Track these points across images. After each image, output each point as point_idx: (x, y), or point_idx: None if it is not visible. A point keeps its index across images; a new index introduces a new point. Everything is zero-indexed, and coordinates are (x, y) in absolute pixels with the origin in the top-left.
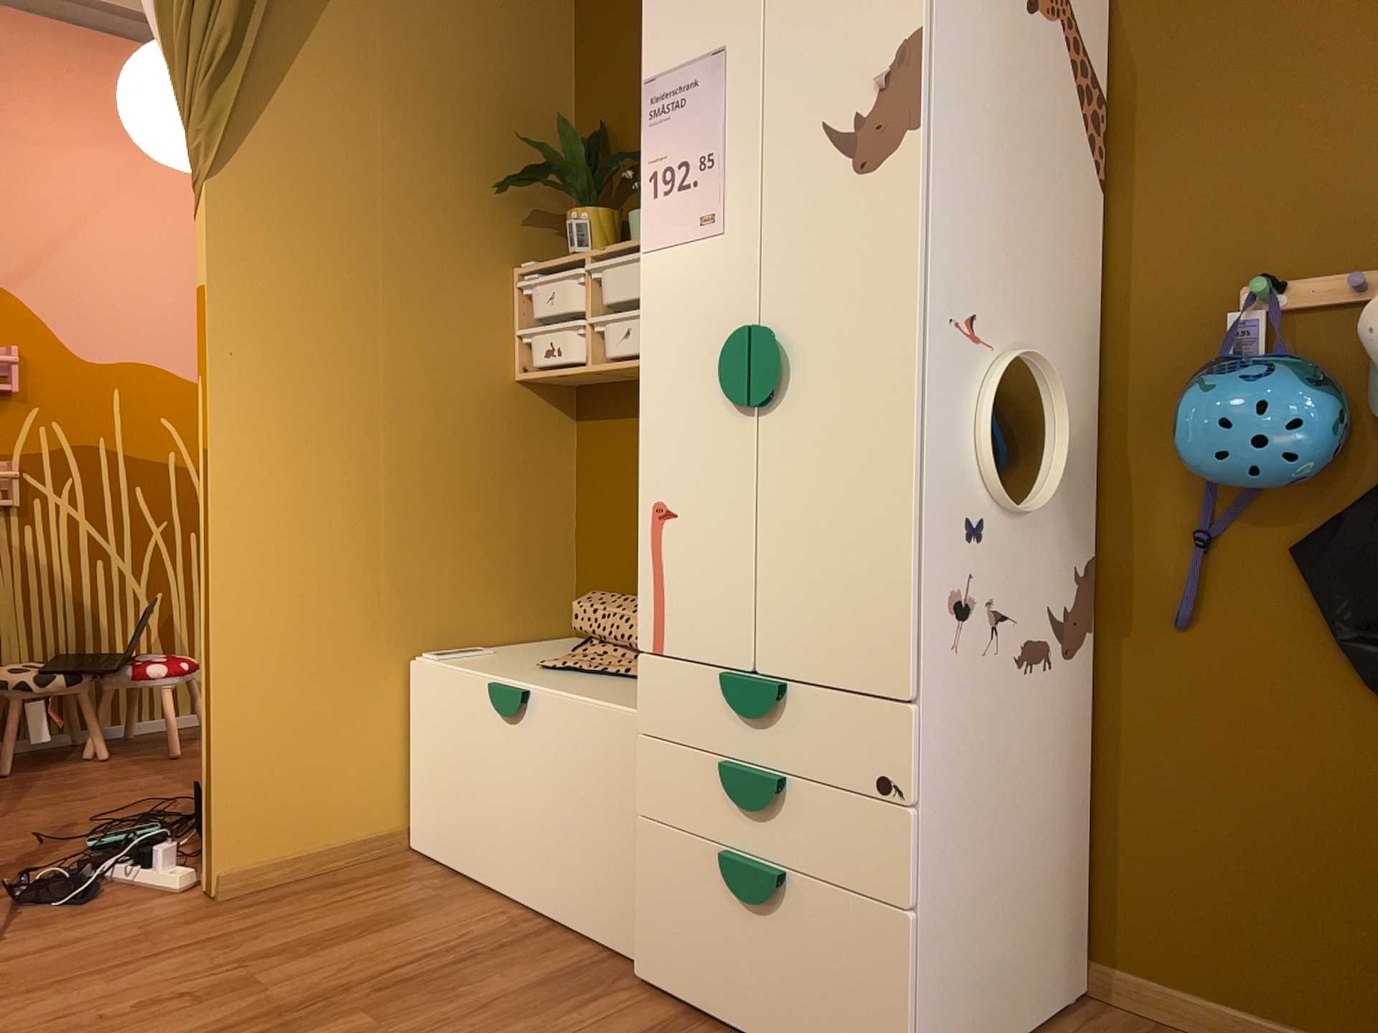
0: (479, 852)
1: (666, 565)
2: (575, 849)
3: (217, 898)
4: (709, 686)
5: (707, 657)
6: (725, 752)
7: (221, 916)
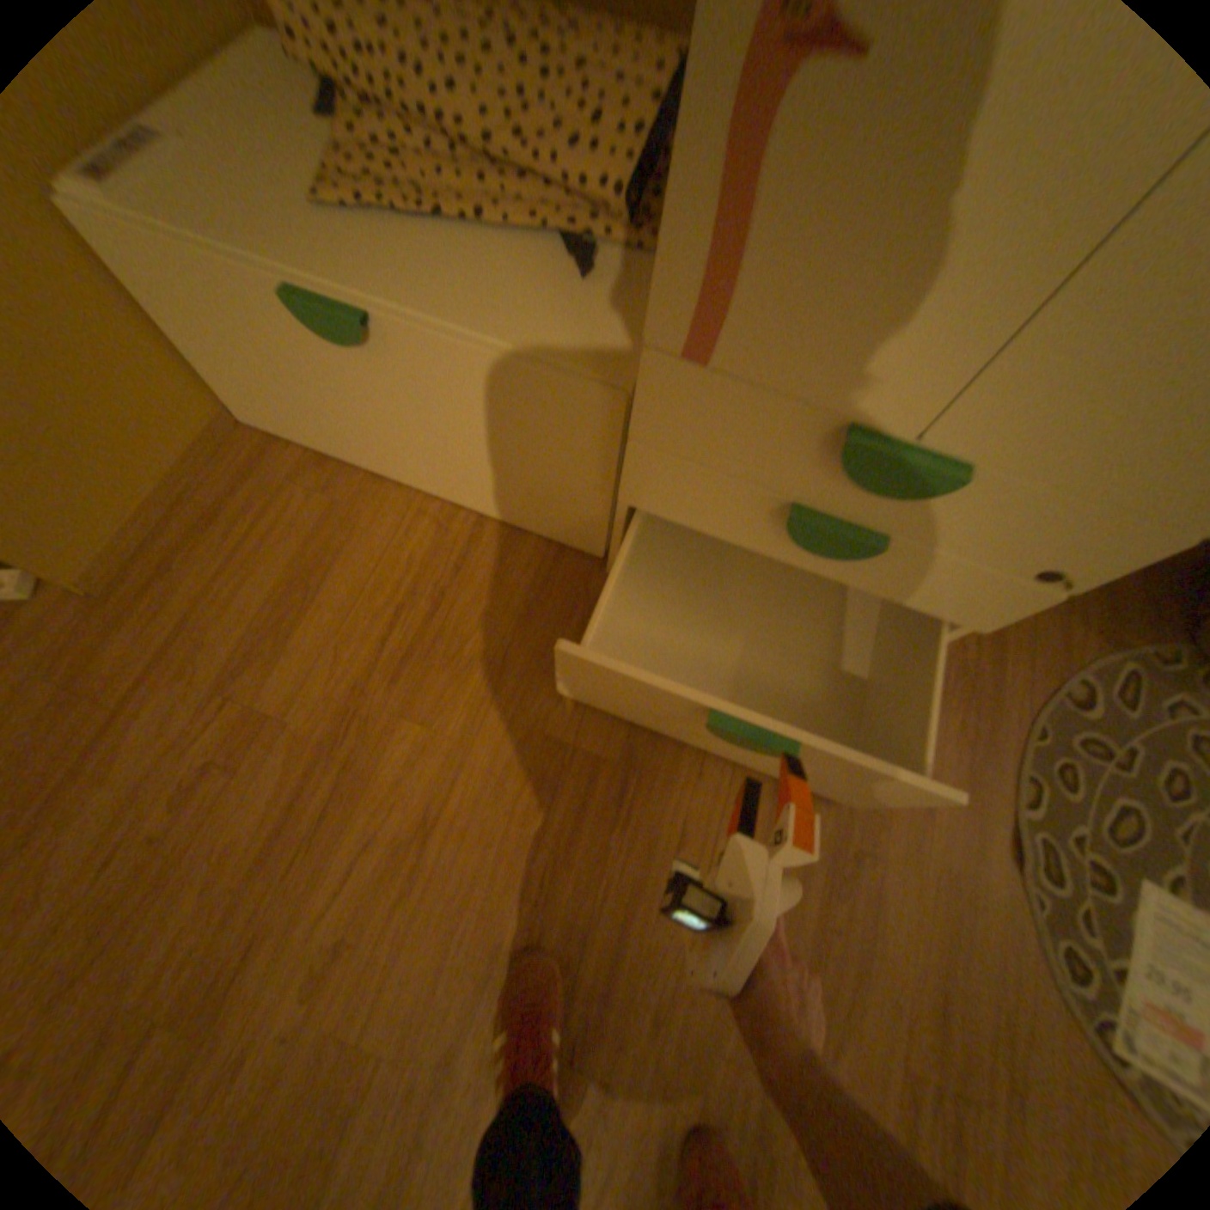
0: (351, 450)
1: (772, 203)
2: (501, 479)
3: (93, 596)
4: (797, 426)
5: (816, 395)
6: (795, 496)
7: (126, 621)
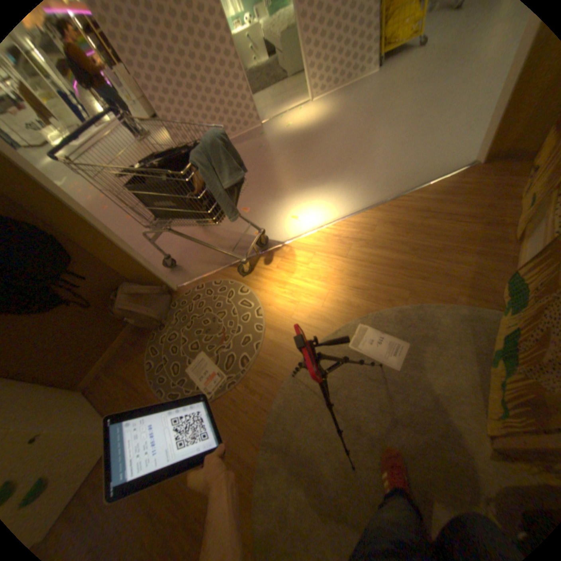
0: None
1: None
2: None
3: None
4: None
5: None
6: None
7: None
